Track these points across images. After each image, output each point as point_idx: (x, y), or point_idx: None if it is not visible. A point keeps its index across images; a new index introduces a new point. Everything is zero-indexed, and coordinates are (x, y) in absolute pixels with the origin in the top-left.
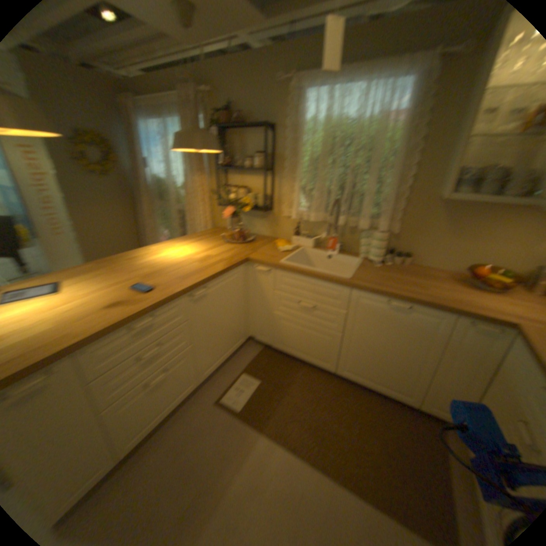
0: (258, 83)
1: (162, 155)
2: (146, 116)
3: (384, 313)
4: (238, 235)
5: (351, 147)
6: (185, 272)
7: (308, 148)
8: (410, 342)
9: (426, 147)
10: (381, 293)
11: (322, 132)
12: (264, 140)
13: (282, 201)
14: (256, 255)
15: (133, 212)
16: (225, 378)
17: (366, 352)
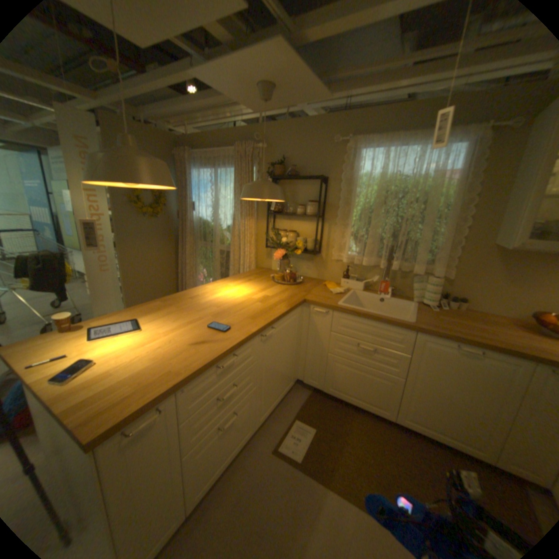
0: (316, 142)
1: (213, 200)
2: (202, 165)
3: (456, 359)
4: (291, 276)
5: (407, 199)
6: (253, 311)
7: (362, 198)
8: (485, 390)
9: (481, 202)
10: (453, 338)
11: (377, 185)
12: (321, 191)
13: (334, 245)
14: (313, 296)
15: (177, 250)
16: (280, 424)
17: (434, 400)
